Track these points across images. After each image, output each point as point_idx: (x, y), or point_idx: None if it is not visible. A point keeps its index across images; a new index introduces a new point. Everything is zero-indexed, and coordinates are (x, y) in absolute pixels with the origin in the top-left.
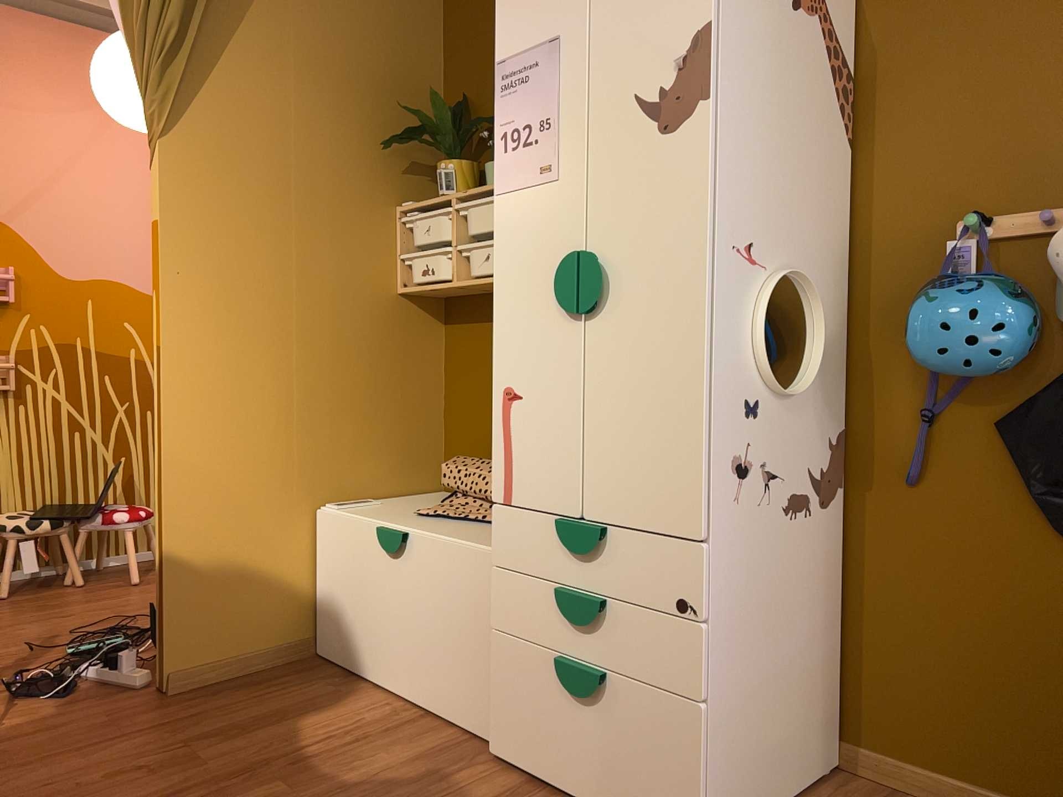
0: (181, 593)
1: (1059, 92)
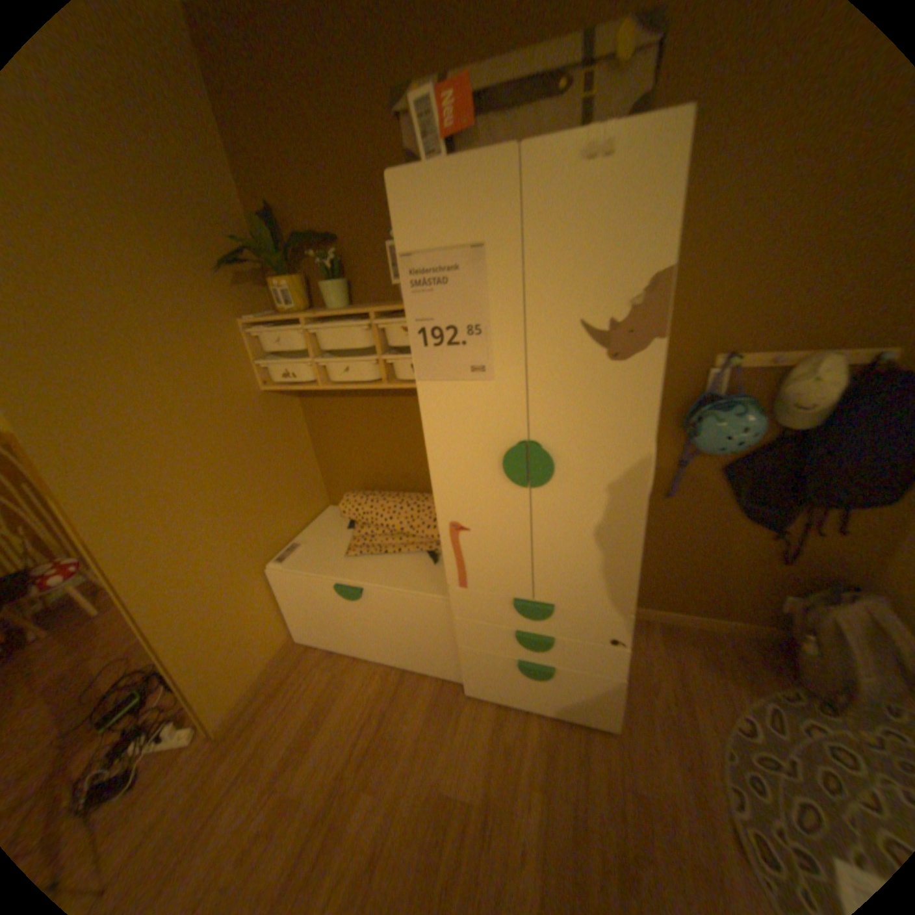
0: (198, 684)
1: (799, 271)
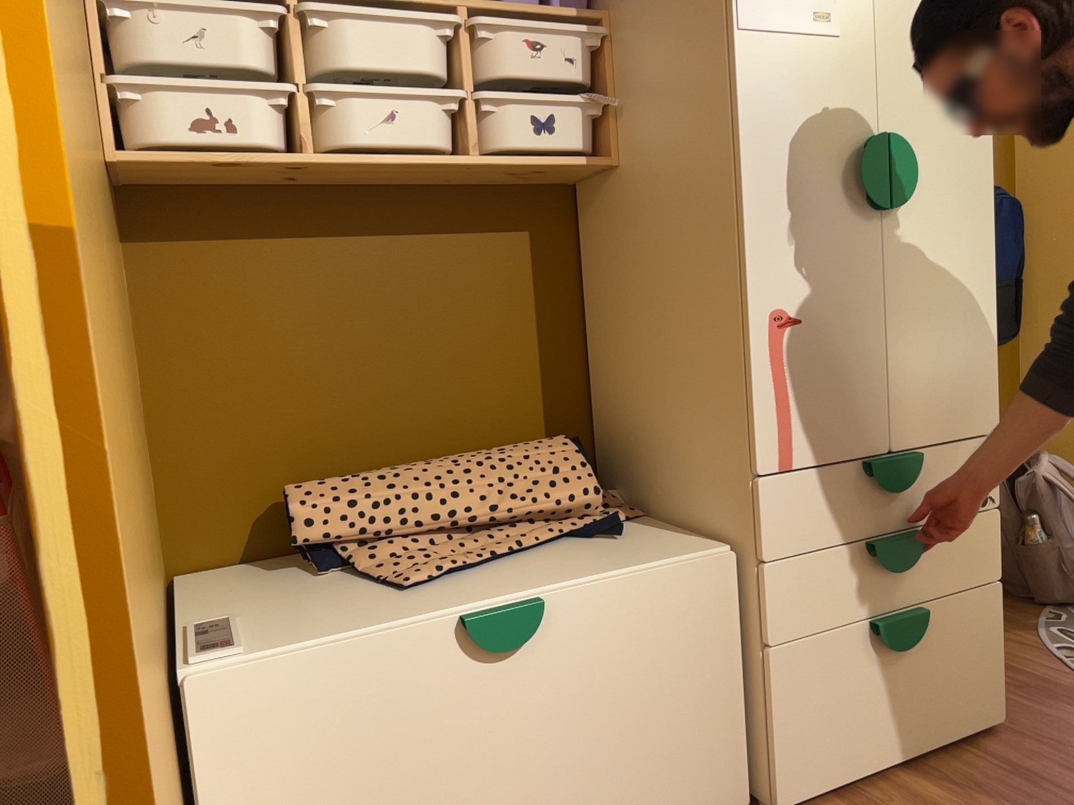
0: None
1: None
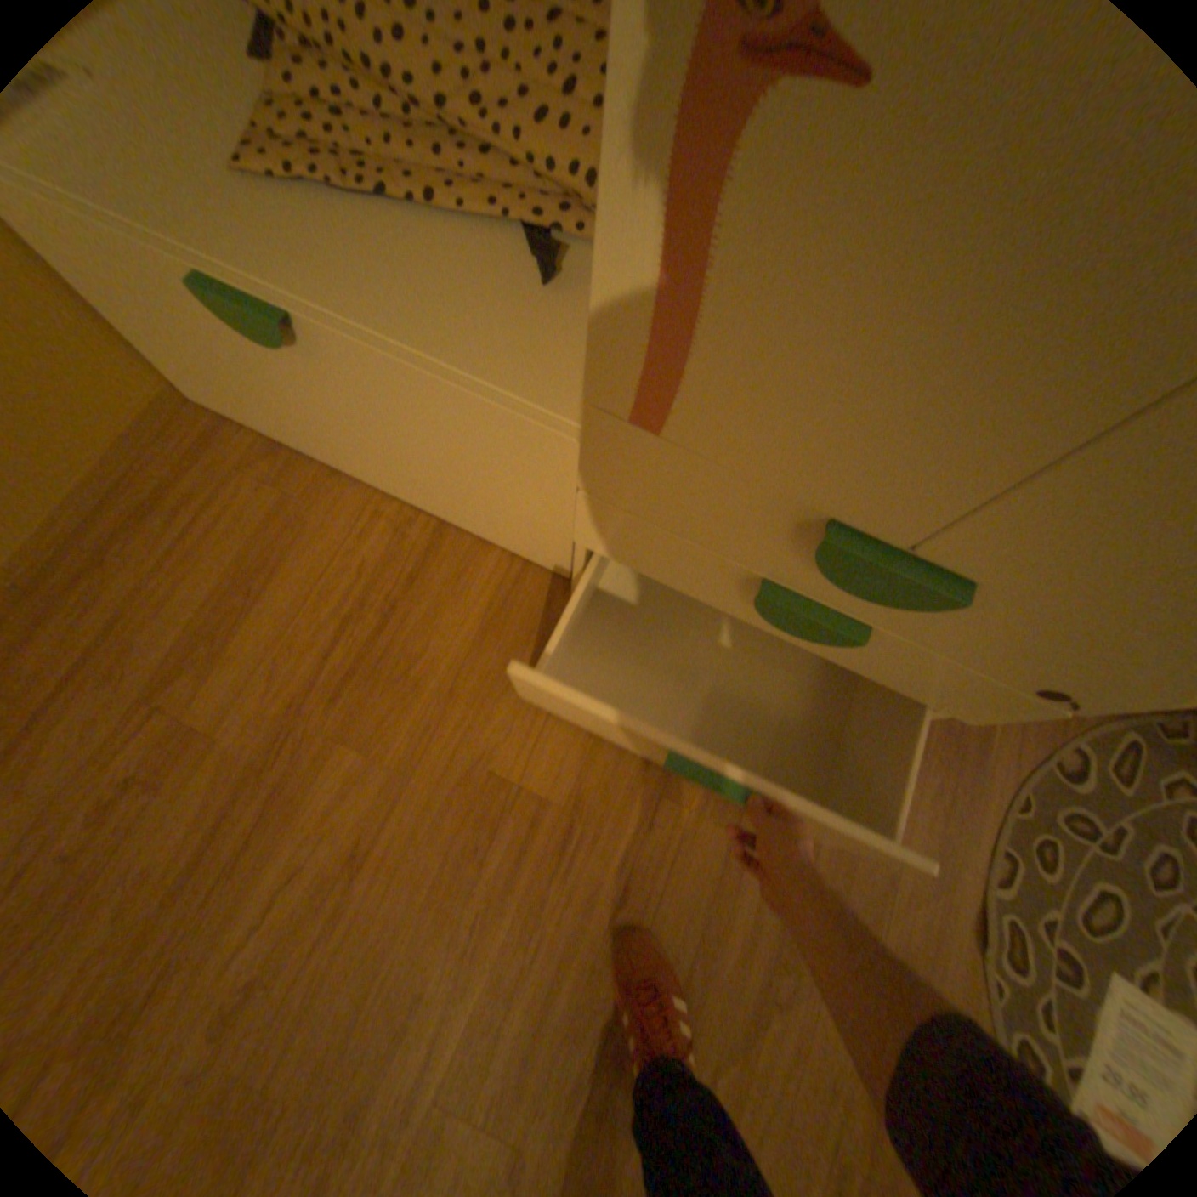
0: None
1: None
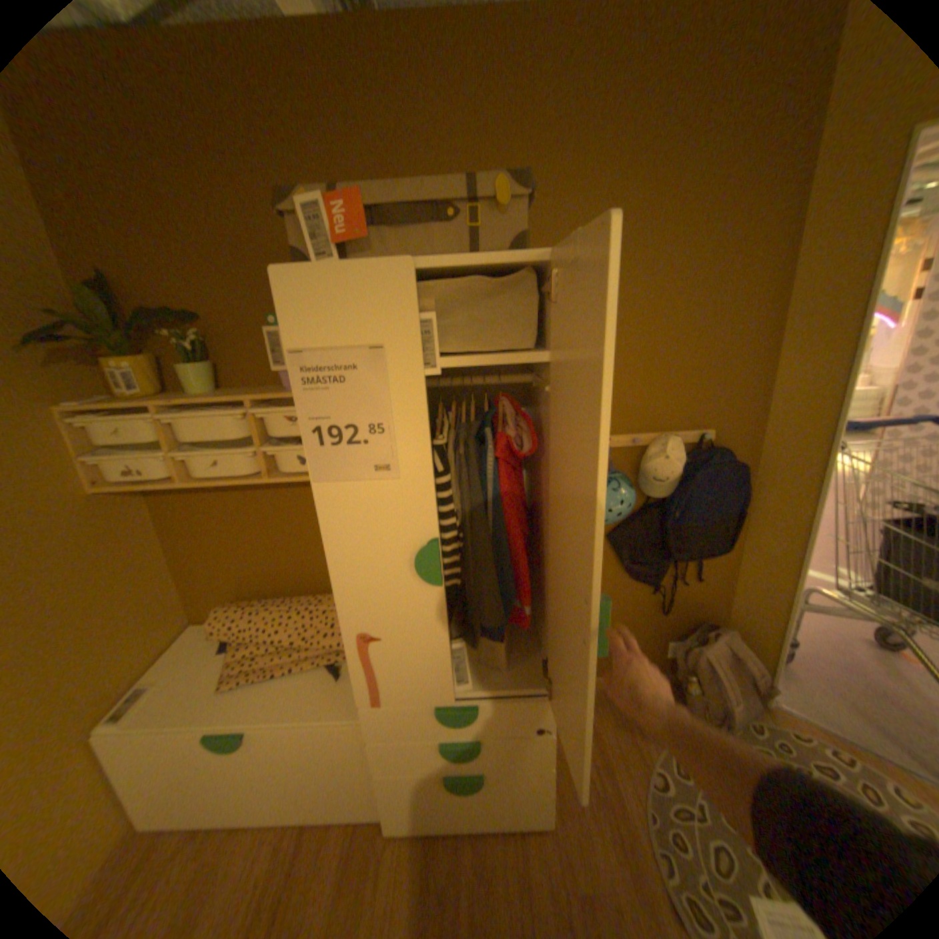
0: None
1: (640, 371)
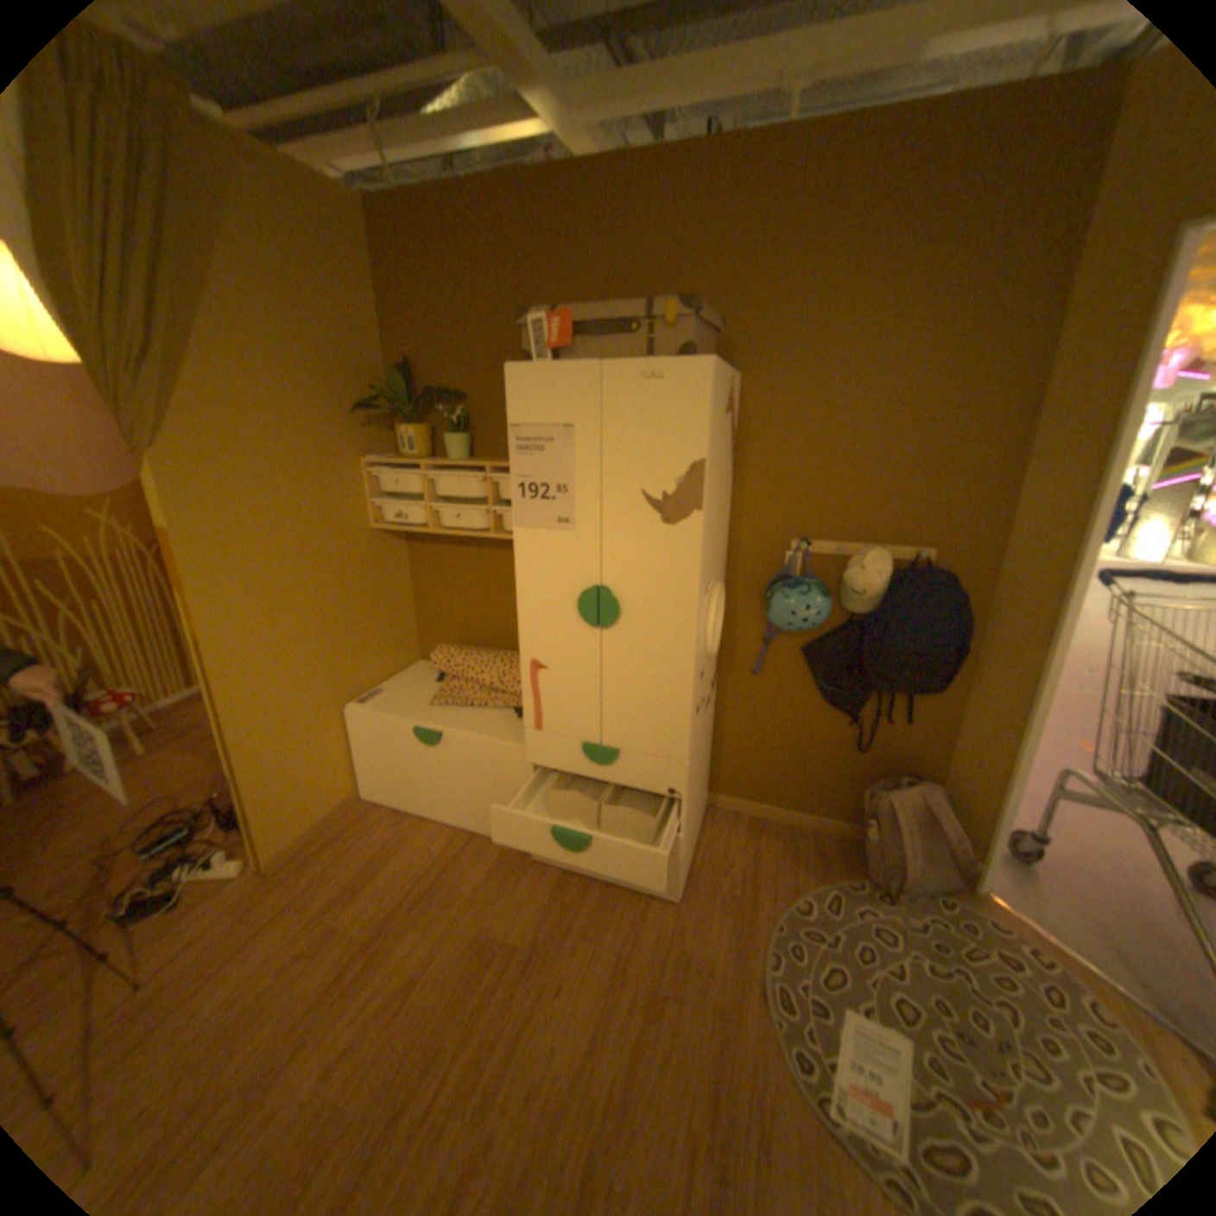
0: (260, 809)
1: (853, 476)
